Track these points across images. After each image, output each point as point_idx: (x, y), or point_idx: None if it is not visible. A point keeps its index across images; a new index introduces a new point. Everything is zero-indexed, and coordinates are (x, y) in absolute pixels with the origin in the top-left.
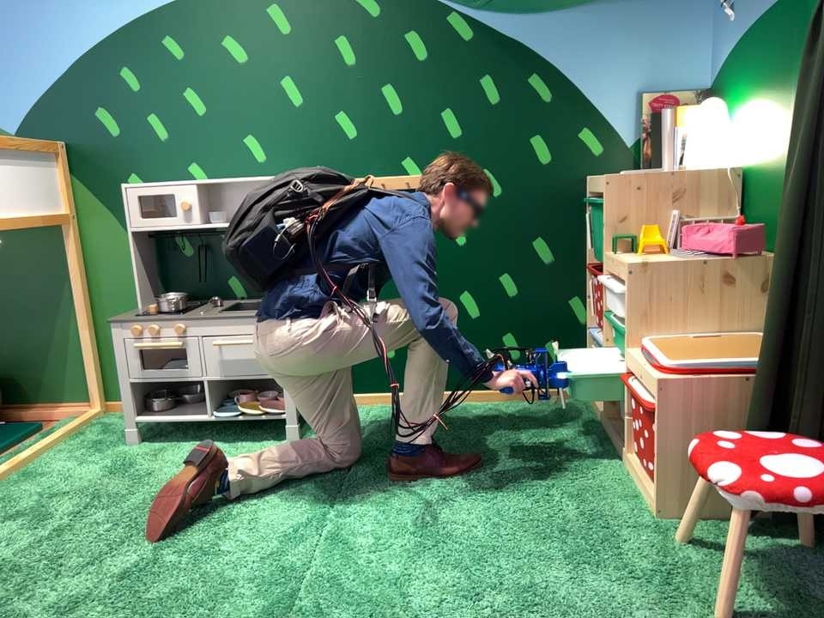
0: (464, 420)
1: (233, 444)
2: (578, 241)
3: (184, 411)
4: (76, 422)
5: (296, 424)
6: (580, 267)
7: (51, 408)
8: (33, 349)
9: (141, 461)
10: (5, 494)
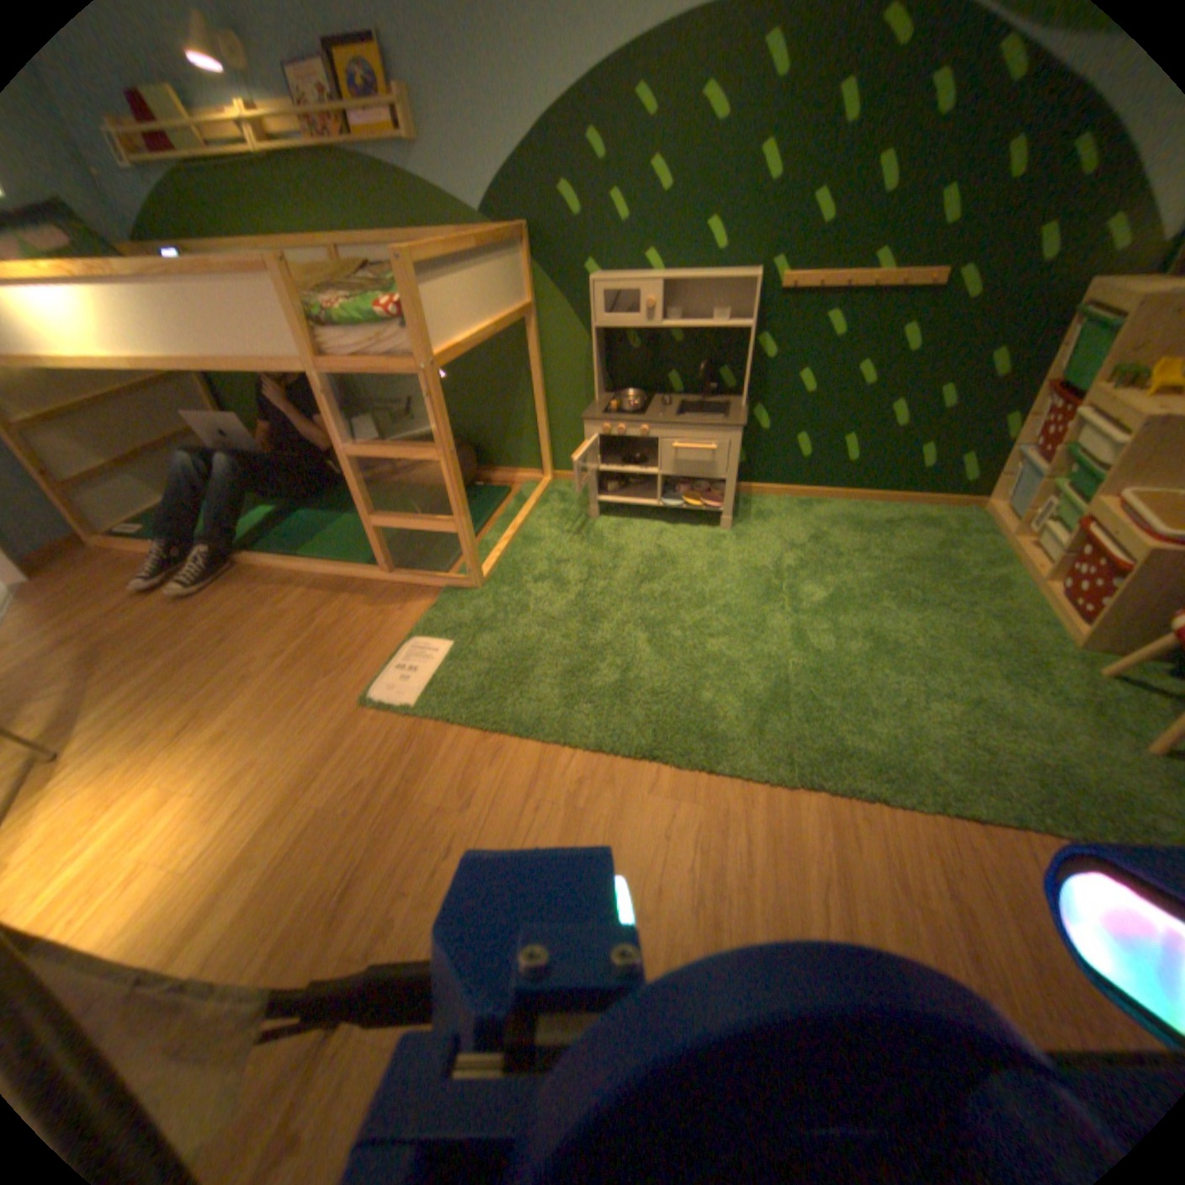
0: (867, 517)
1: (672, 523)
2: (1040, 353)
3: (630, 491)
4: (538, 489)
5: (728, 513)
6: (1031, 381)
7: (509, 471)
8: (493, 423)
9: (605, 533)
10: (519, 553)
